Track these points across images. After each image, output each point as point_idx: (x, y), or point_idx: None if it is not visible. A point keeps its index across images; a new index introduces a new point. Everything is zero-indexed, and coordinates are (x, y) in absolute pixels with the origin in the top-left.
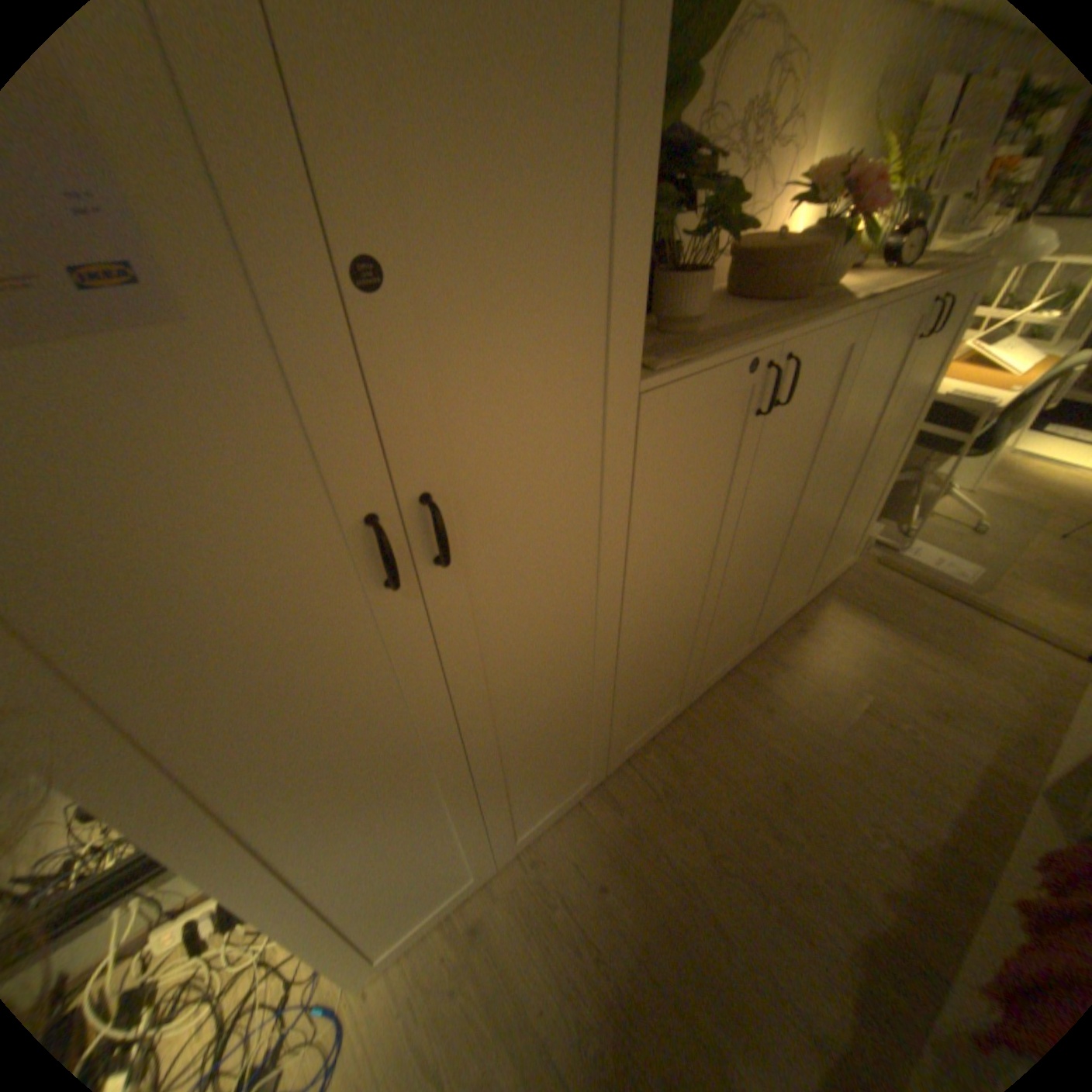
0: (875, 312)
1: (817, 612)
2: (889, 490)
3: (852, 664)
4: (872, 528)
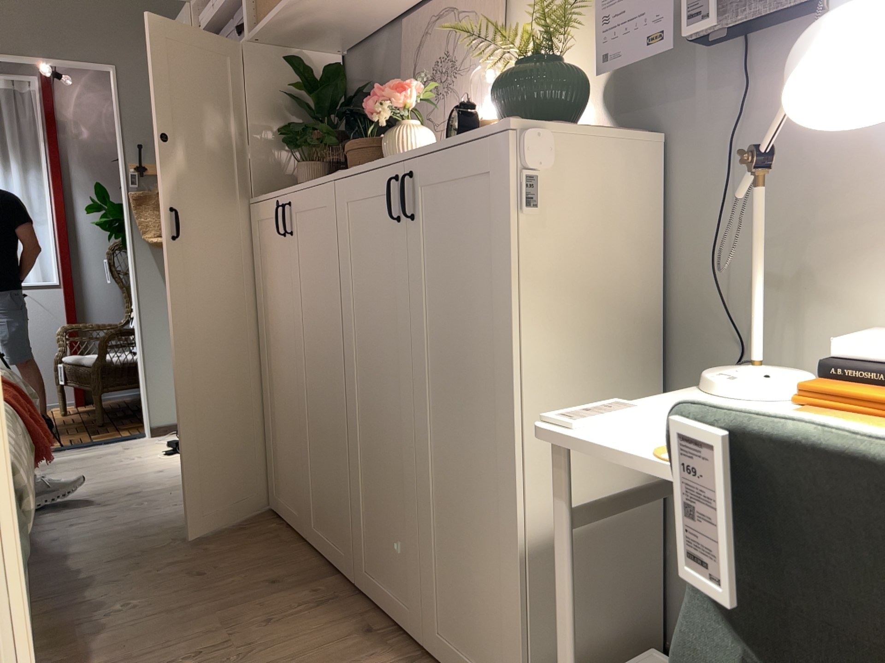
0: (329, 184)
1: (401, 659)
2: (515, 557)
3: (294, 660)
4: (522, 656)
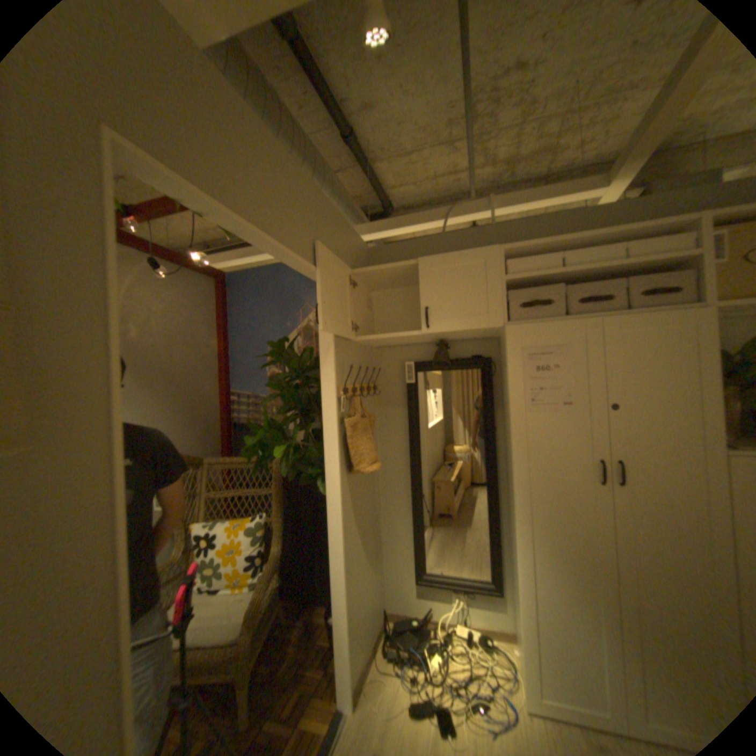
0: None
1: None
2: None
3: None
4: None
